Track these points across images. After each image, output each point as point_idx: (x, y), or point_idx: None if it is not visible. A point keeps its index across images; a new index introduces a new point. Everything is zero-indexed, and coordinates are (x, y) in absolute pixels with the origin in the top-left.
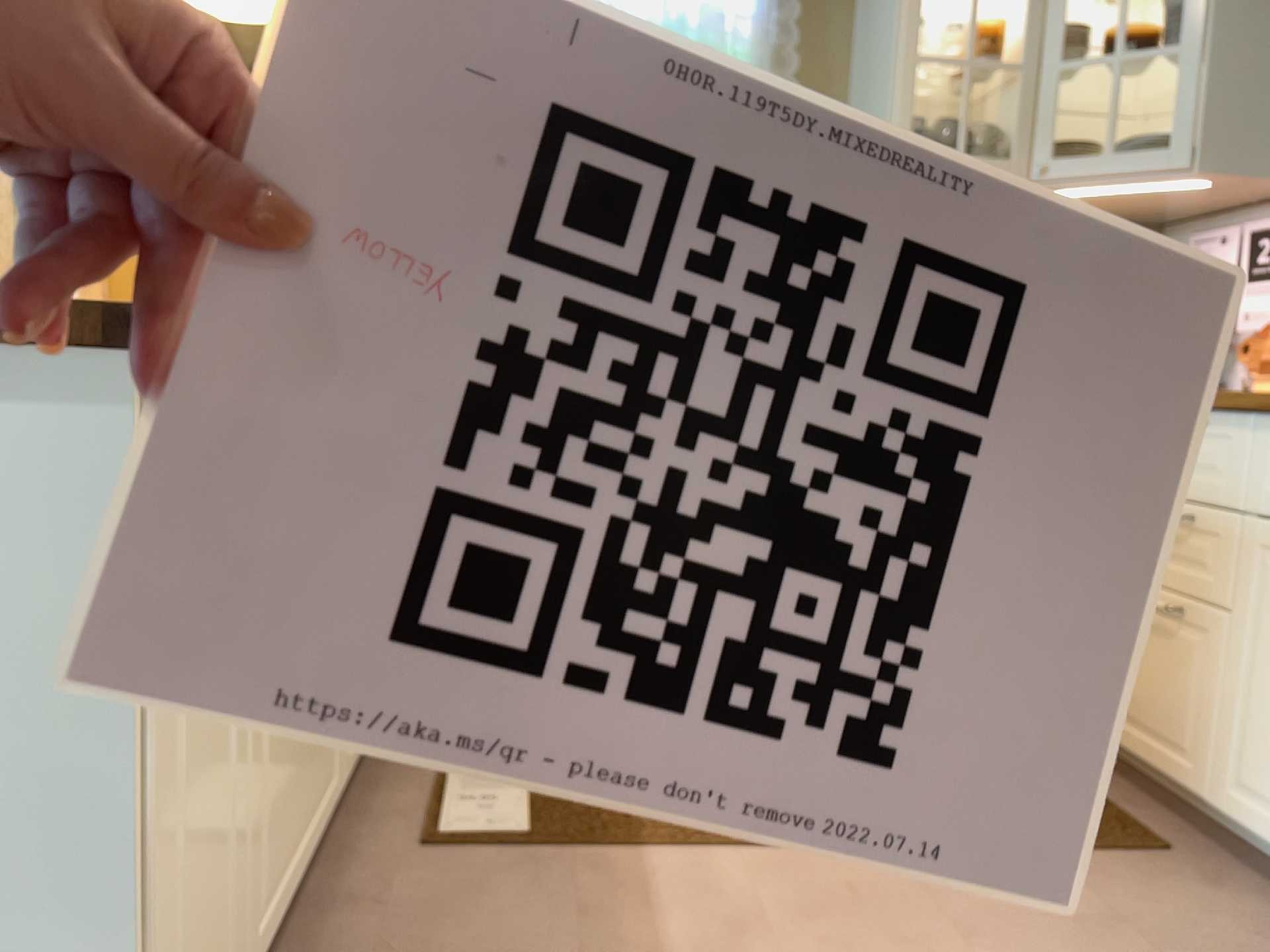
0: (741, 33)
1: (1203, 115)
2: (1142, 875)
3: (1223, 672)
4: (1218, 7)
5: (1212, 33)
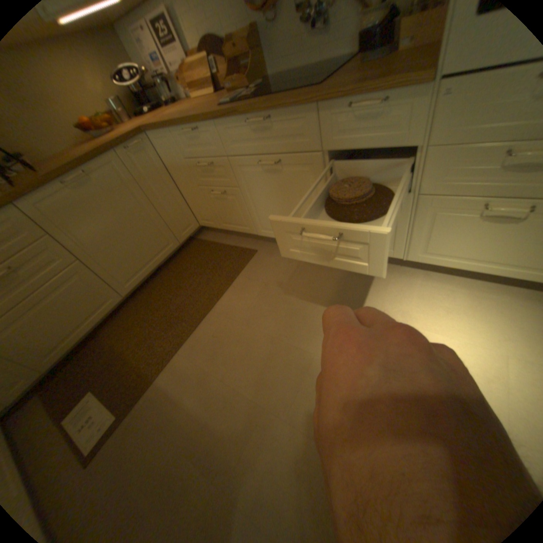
0: None
1: None
2: (256, 263)
3: (243, 204)
4: None
5: None
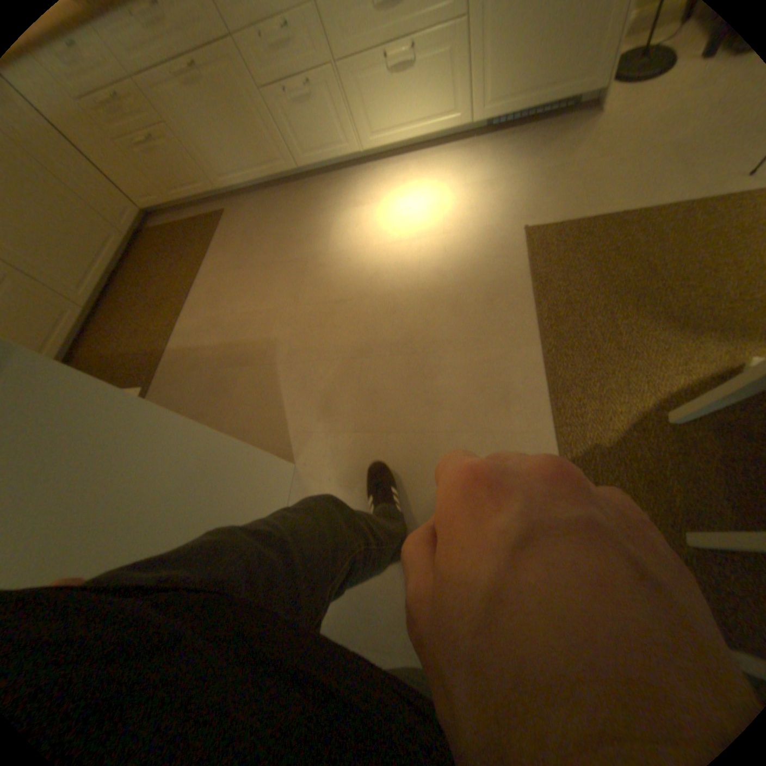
0: None
1: None
2: (227, 220)
3: (179, 146)
4: None
5: None
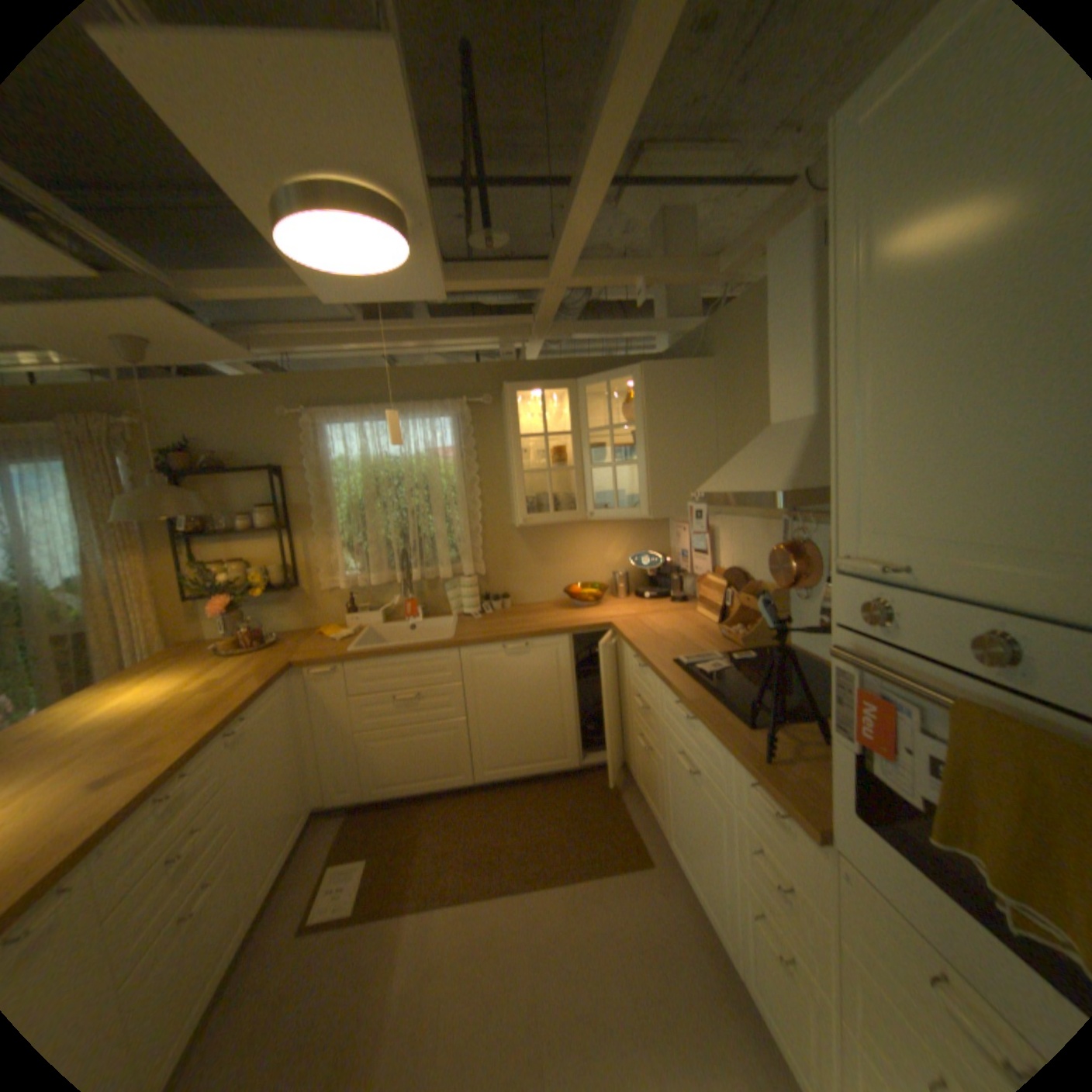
0: (446, 462)
1: (650, 494)
2: (633, 889)
3: (663, 785)
4: (647, 446)
5: (649, 455)
